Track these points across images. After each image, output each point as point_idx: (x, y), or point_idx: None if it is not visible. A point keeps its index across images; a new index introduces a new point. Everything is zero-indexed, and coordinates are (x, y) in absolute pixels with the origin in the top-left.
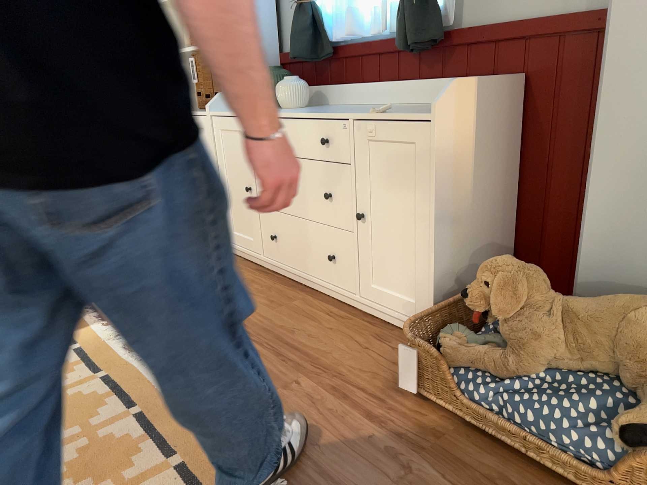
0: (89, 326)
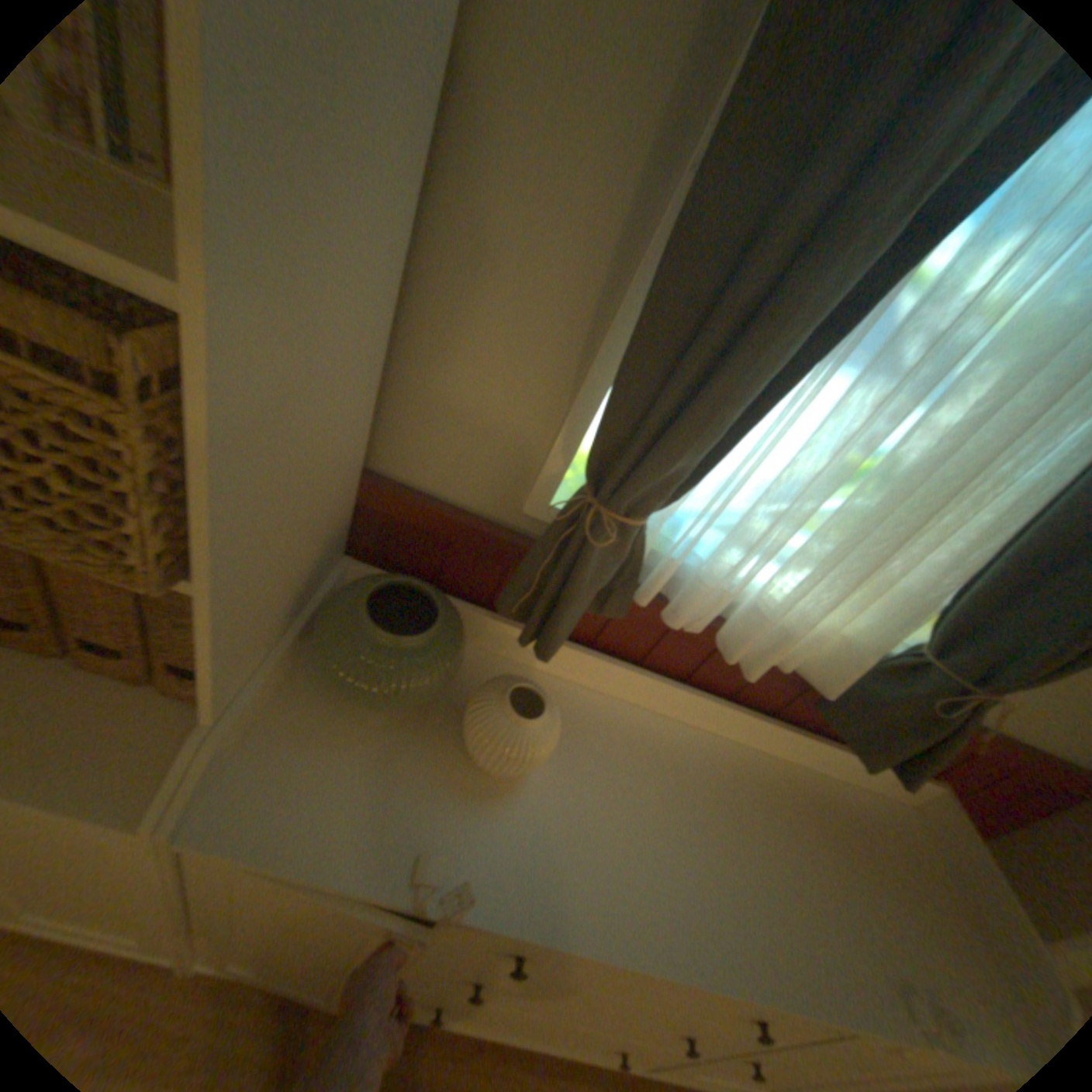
0: None
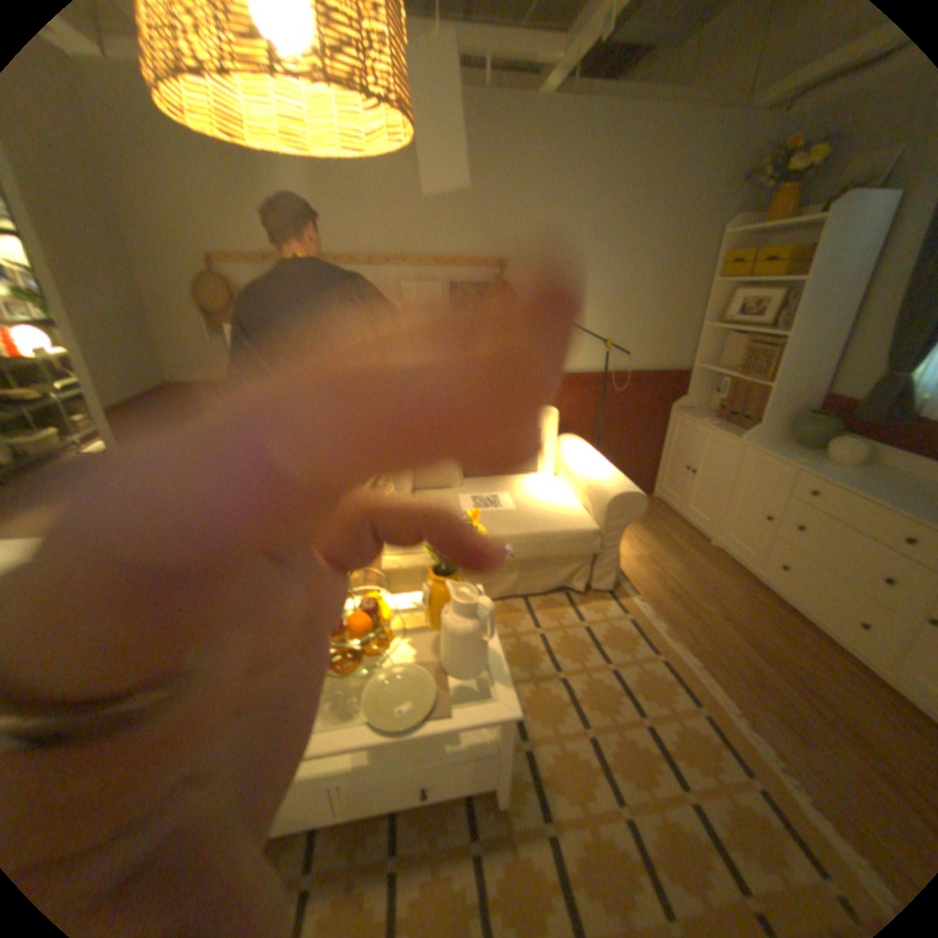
0: (630, 599)
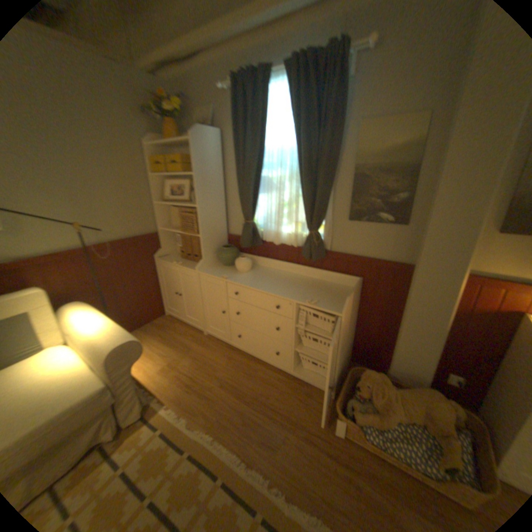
0: (157, 413)
